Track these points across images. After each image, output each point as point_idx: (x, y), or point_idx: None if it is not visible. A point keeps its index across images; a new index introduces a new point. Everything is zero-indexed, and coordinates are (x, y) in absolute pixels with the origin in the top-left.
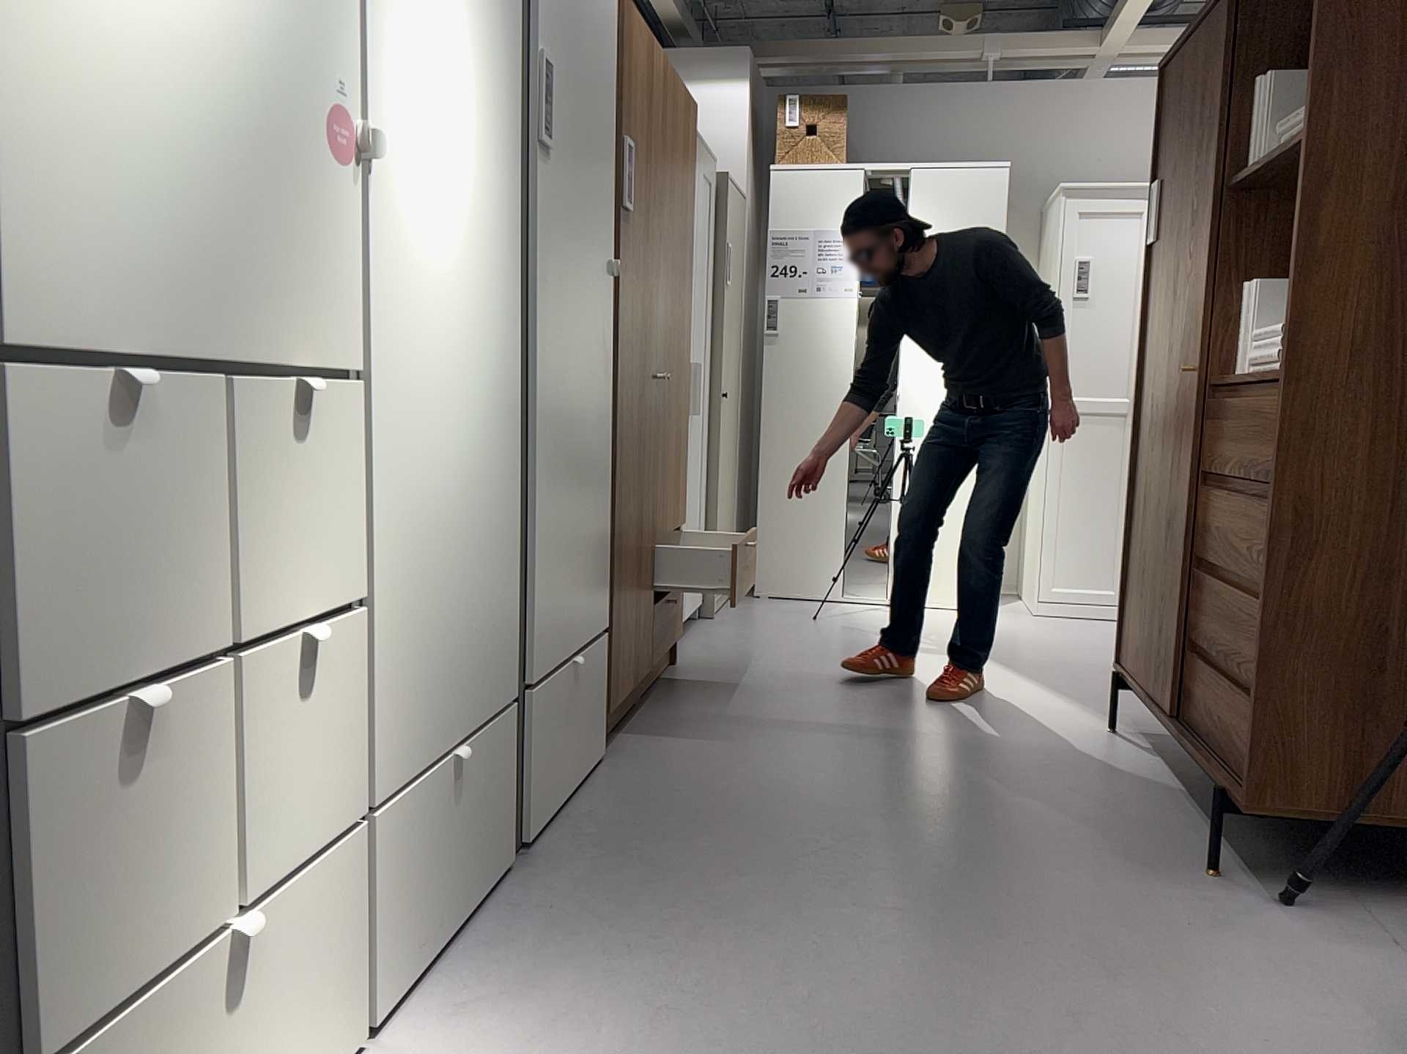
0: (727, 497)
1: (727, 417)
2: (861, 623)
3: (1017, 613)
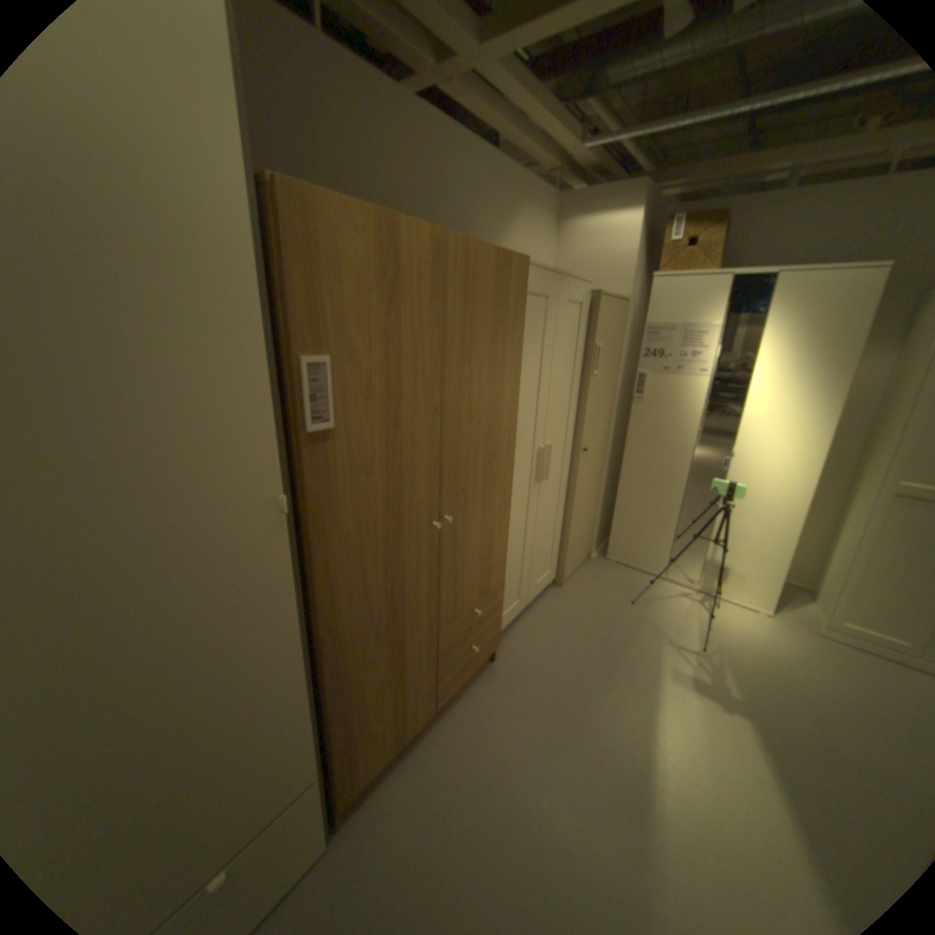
0: (585, 508)
1: (587, 462)
2: (664, 618)
3: (804, 628)
